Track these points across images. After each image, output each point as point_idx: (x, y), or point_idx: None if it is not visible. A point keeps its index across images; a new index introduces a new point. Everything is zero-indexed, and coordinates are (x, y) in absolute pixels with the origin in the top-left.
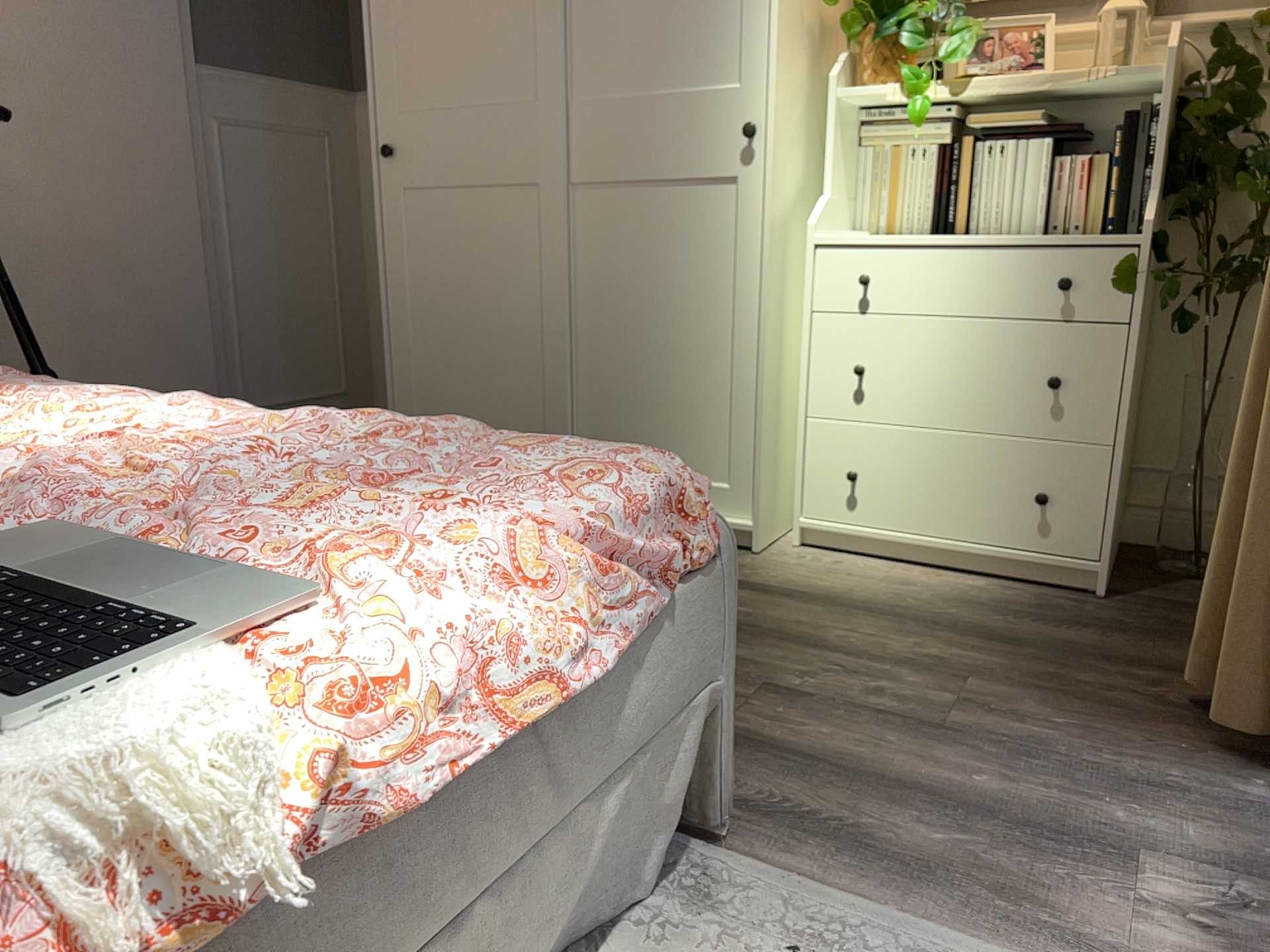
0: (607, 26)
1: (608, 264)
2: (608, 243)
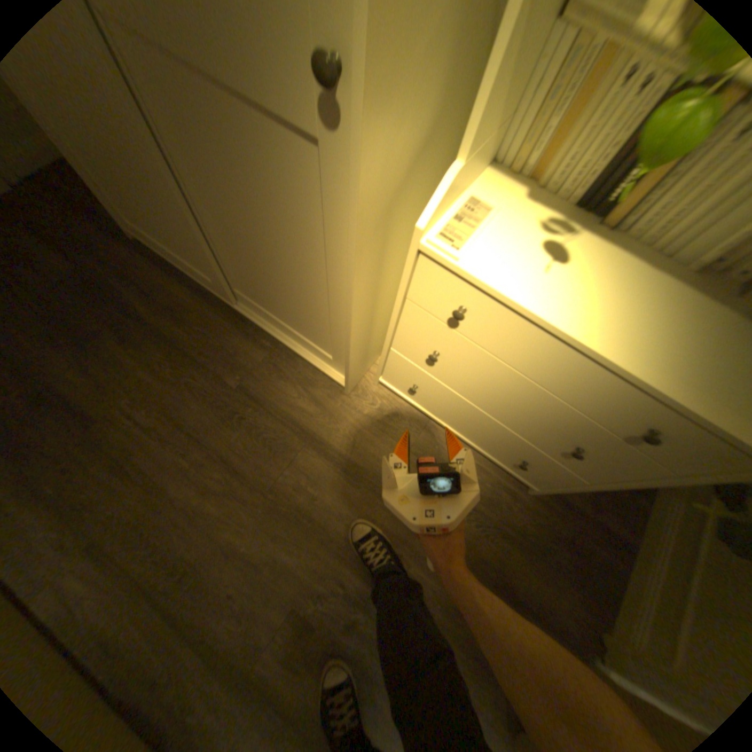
0: None
1: (198, 162)
2: (187, 138)
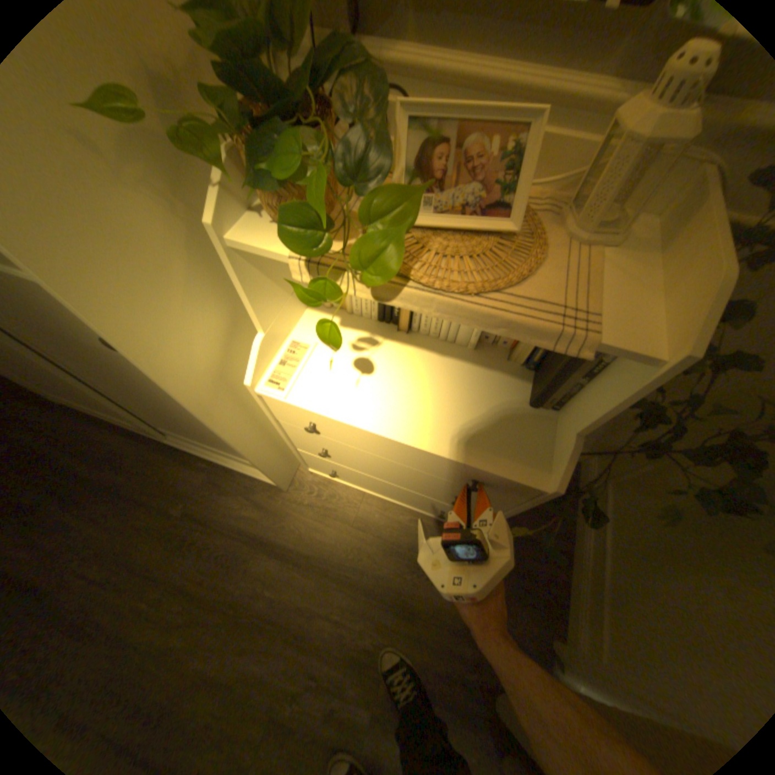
0: None
1: (77, 364)
2: (62, 353)
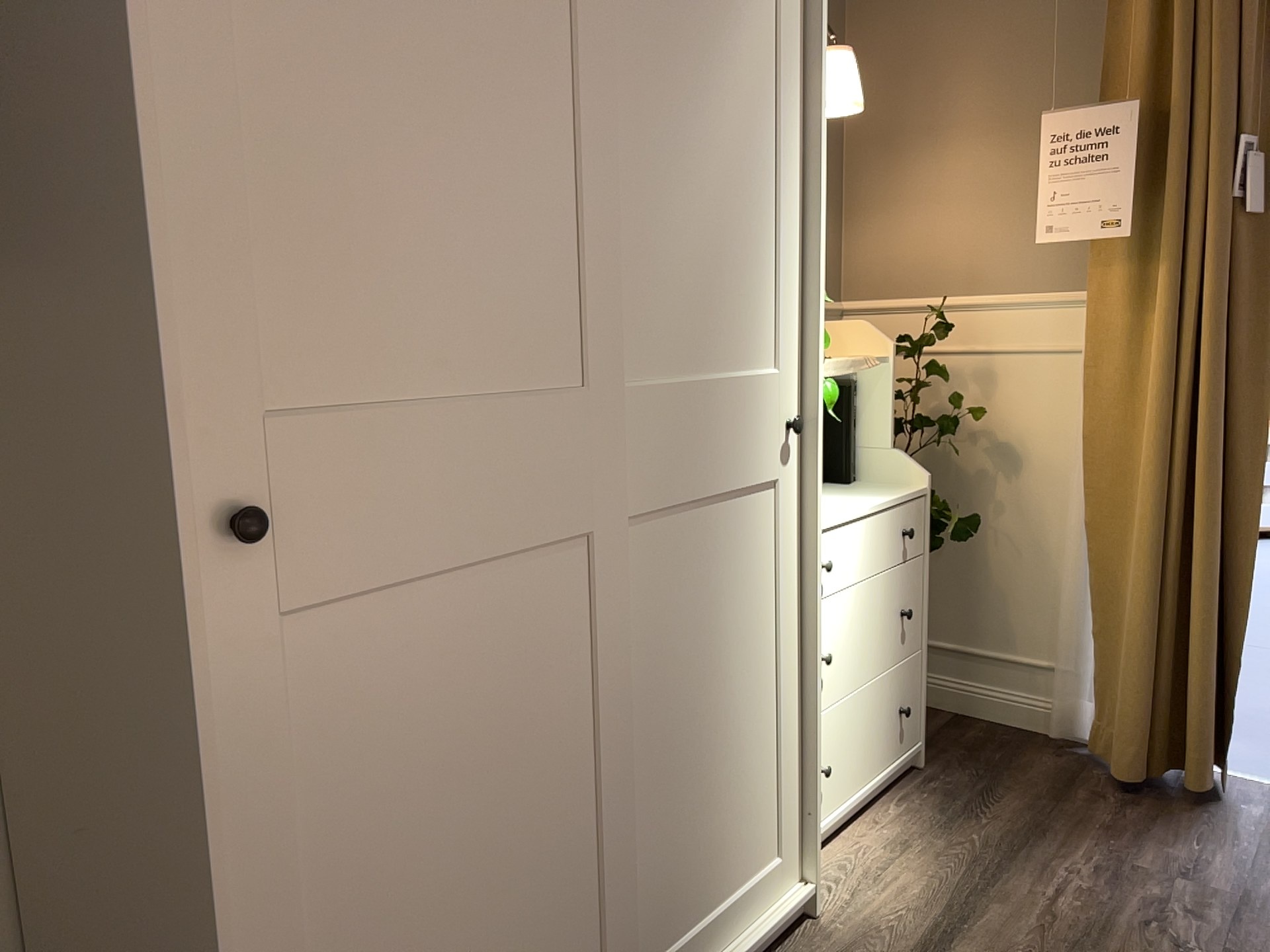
0: (659, 289)
1: (664, 620)
2: (663, 592)
